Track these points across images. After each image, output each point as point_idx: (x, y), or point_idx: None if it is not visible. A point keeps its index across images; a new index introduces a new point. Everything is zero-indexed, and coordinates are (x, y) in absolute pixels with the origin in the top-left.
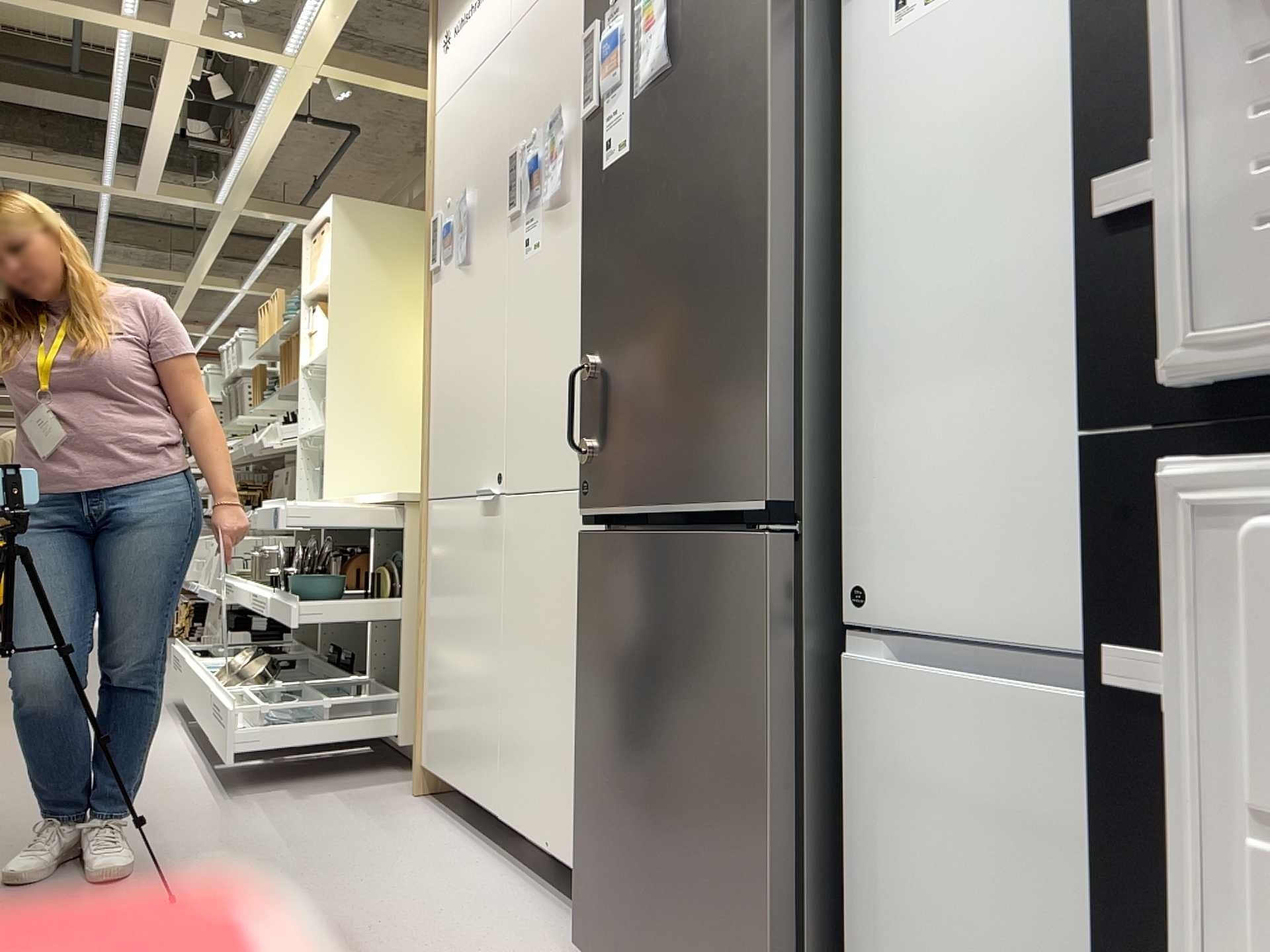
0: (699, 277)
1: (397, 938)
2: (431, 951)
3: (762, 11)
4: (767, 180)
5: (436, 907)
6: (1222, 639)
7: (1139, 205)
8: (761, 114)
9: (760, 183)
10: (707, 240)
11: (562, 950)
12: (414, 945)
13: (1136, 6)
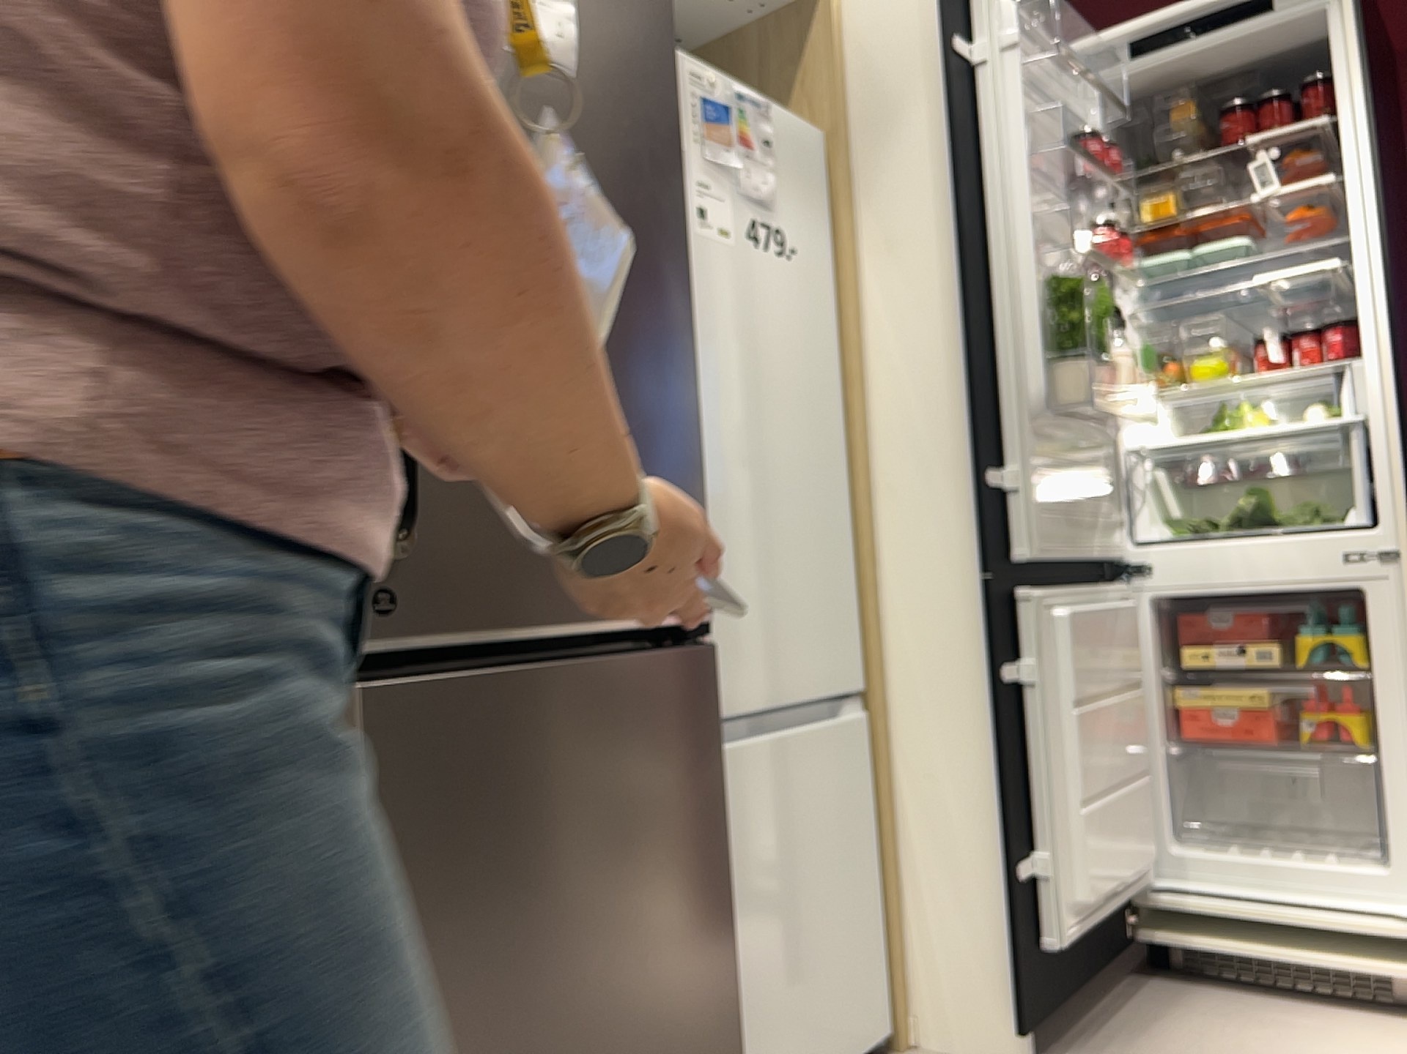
0: (623, 357)
1: None
2: None
3: (675, 136)
4: (690, 304)
5: None
6: (1041, 645)
7: (994, 480)
8: (680, 235)
9: (684, 301)
10: (630, 321)
11: None
12: None
13: (986, 399)
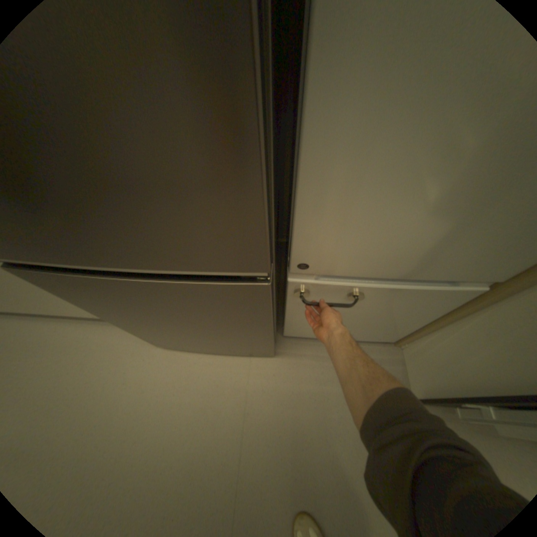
0: None
1: (81, 397)
2: (103, 389)
3: None
4: None
5: (72, 368)
6: None
7: None
8: None
9: None
10: None
11: (144, 343)
12: (92, 393)
13: None
